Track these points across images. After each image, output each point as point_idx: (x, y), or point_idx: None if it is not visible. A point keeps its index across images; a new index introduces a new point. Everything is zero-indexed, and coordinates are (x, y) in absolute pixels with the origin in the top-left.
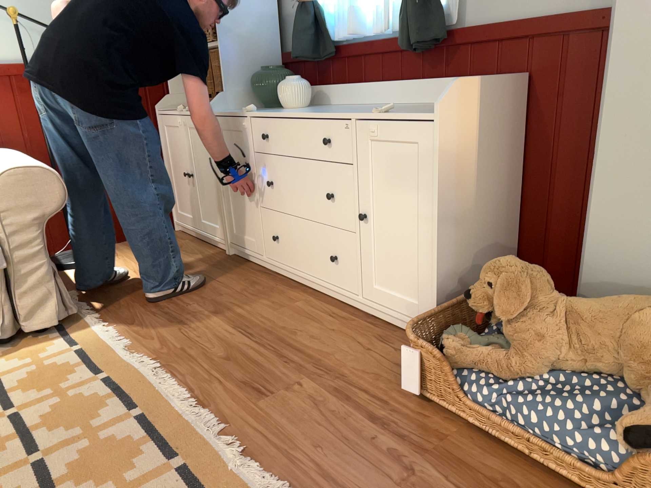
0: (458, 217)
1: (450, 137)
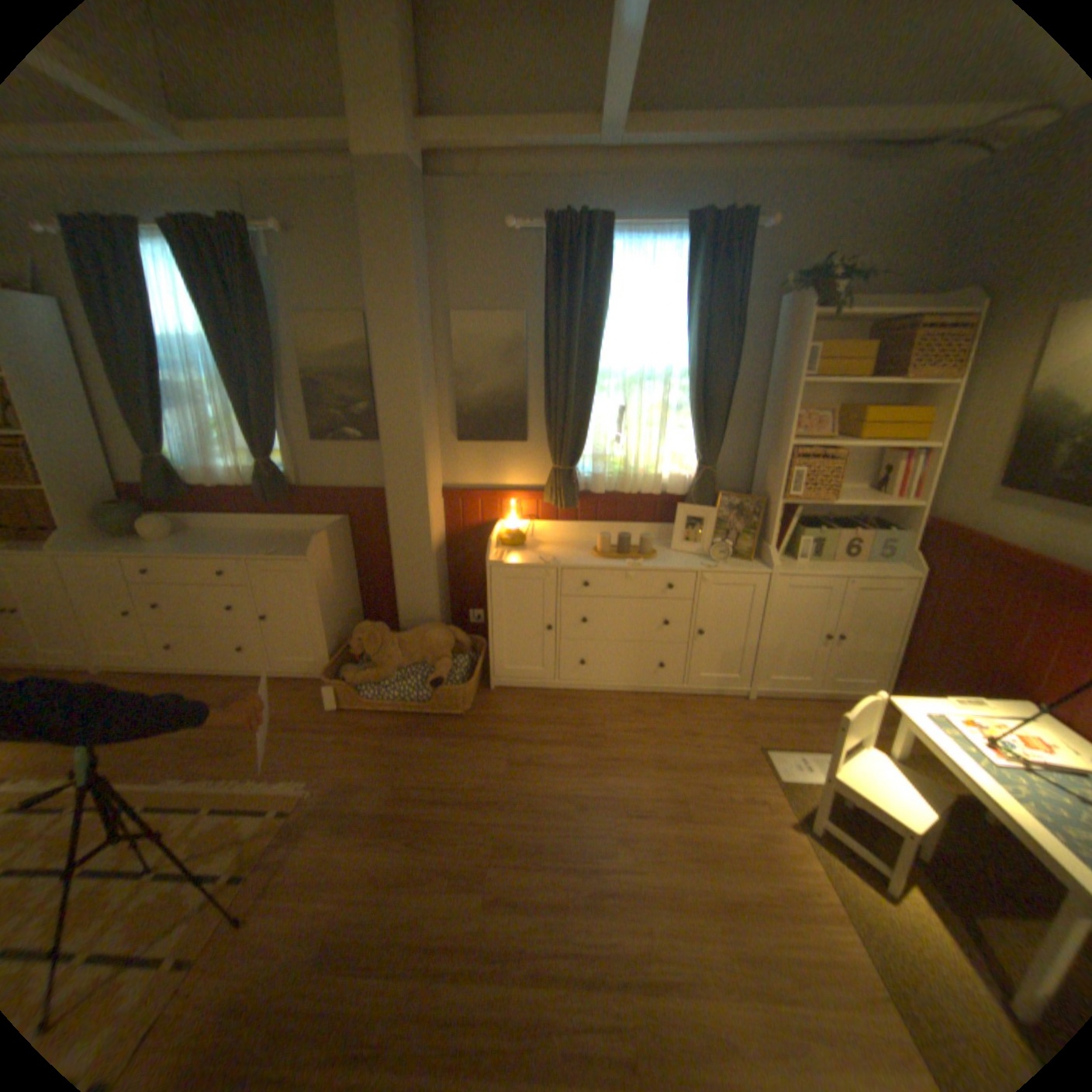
0: (329, 606)
1: (317, 567)
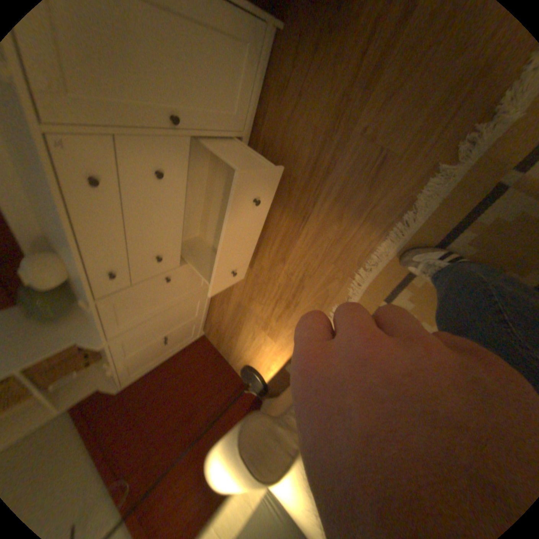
0: None
1: None
